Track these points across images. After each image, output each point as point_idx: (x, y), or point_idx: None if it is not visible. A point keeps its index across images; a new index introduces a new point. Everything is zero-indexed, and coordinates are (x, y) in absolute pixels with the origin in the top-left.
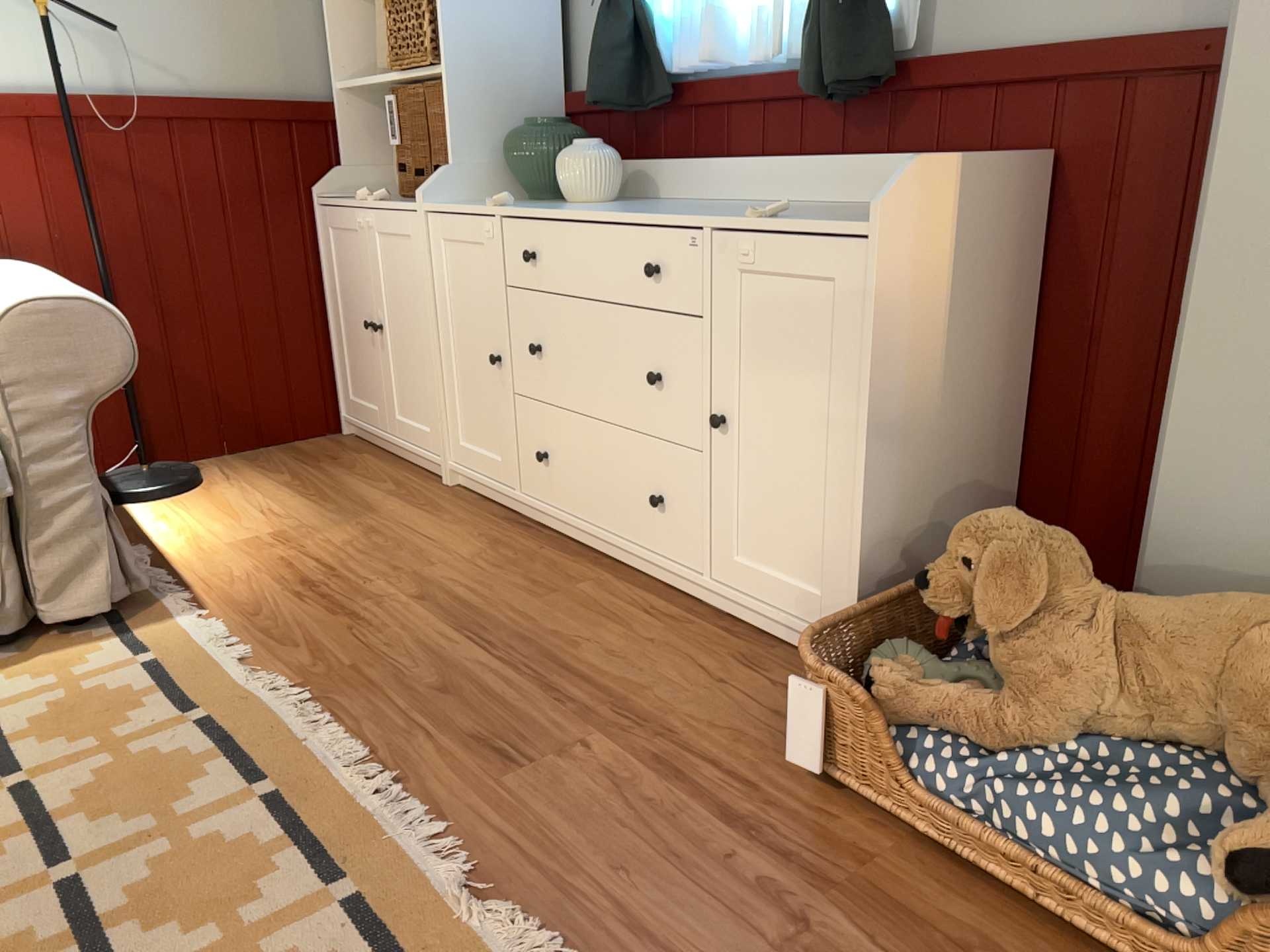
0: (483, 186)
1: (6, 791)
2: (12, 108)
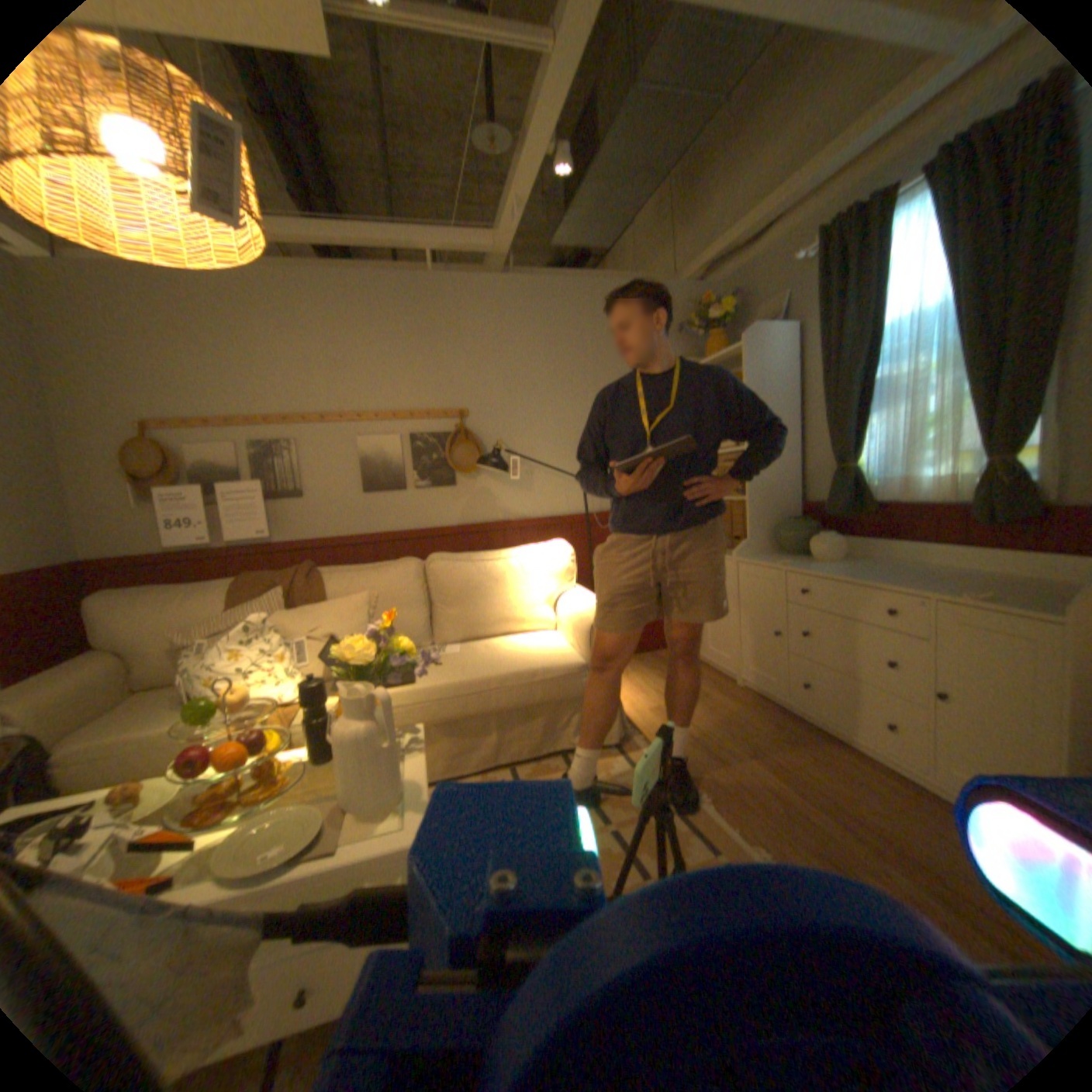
0: (764, 546)
1: (609, 834)
2: (564, 520)
